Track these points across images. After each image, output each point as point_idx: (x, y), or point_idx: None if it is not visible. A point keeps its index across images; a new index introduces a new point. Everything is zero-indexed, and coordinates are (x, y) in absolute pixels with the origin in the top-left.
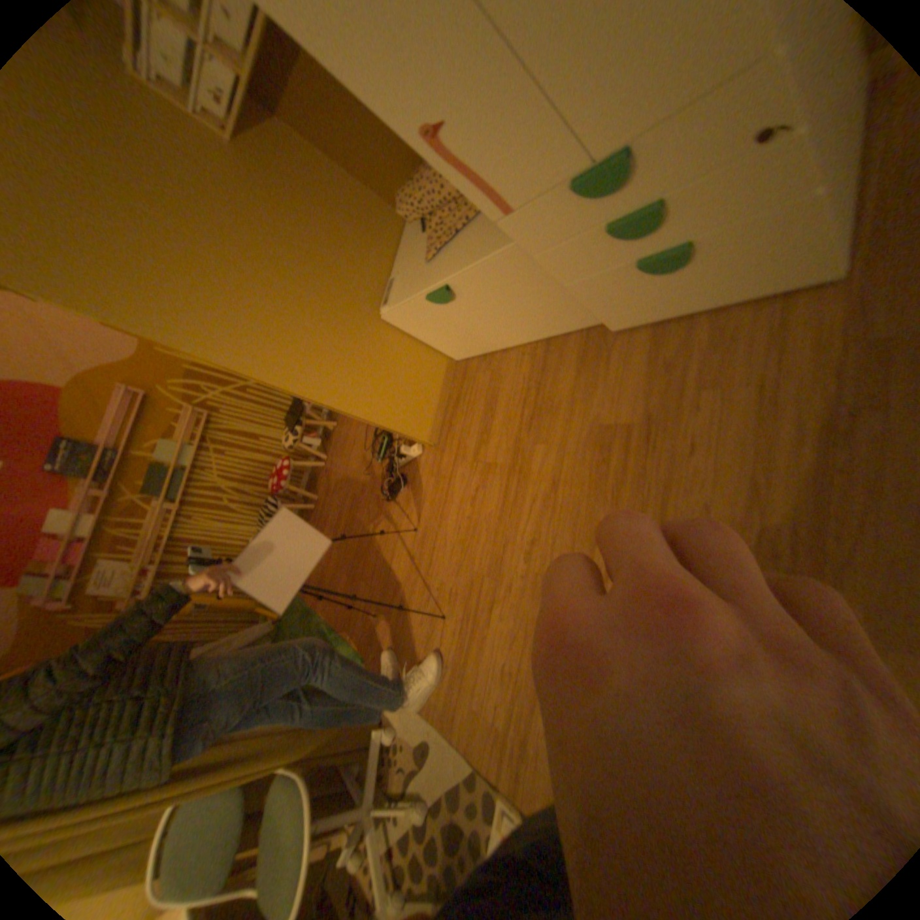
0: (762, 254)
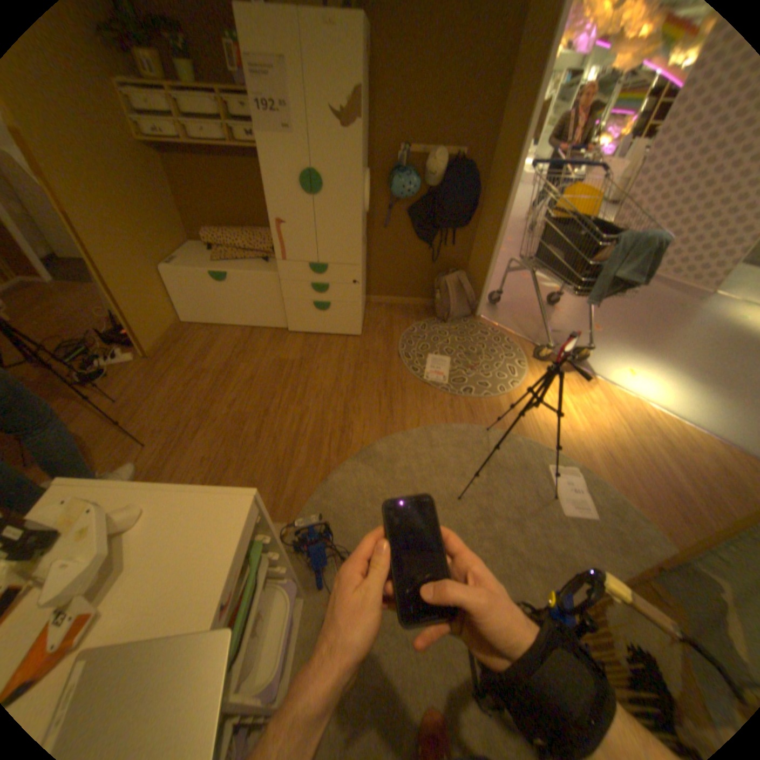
0: (344, 318)
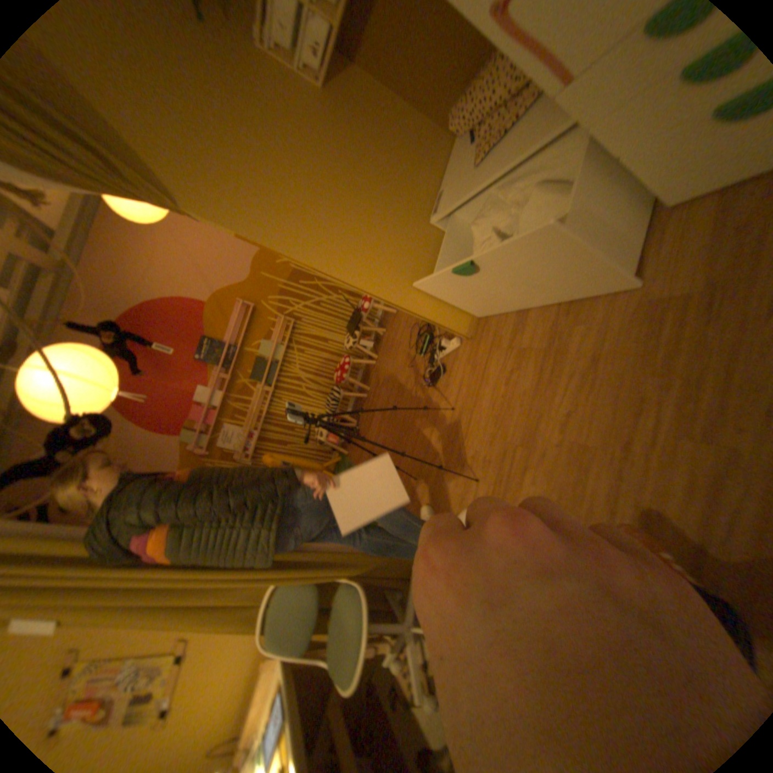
0: None
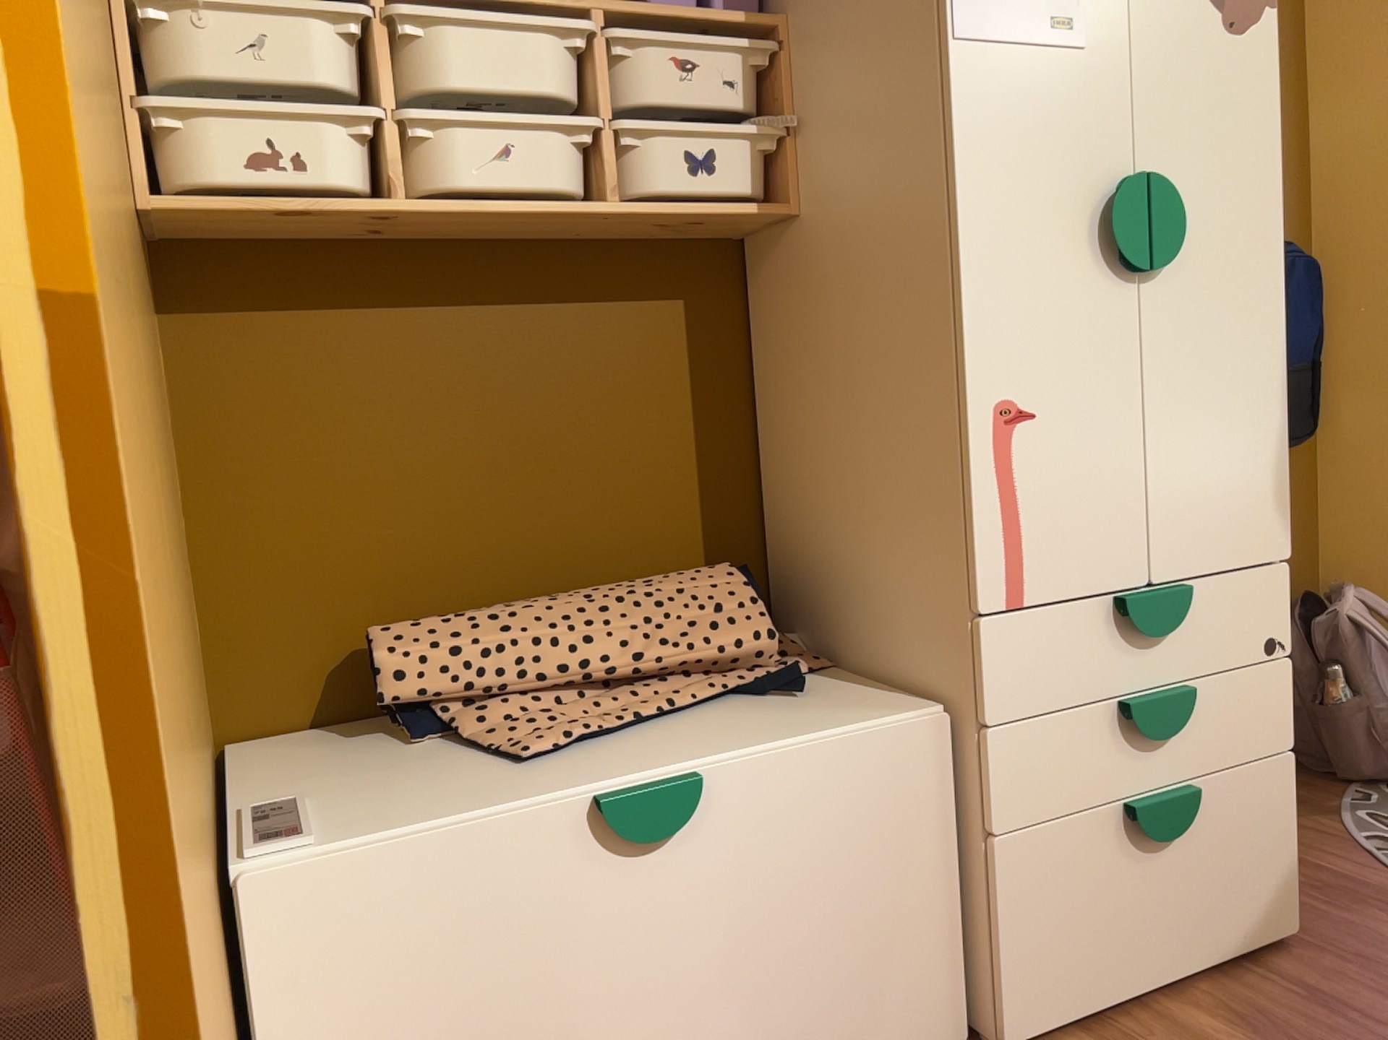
0: (1244, 848)
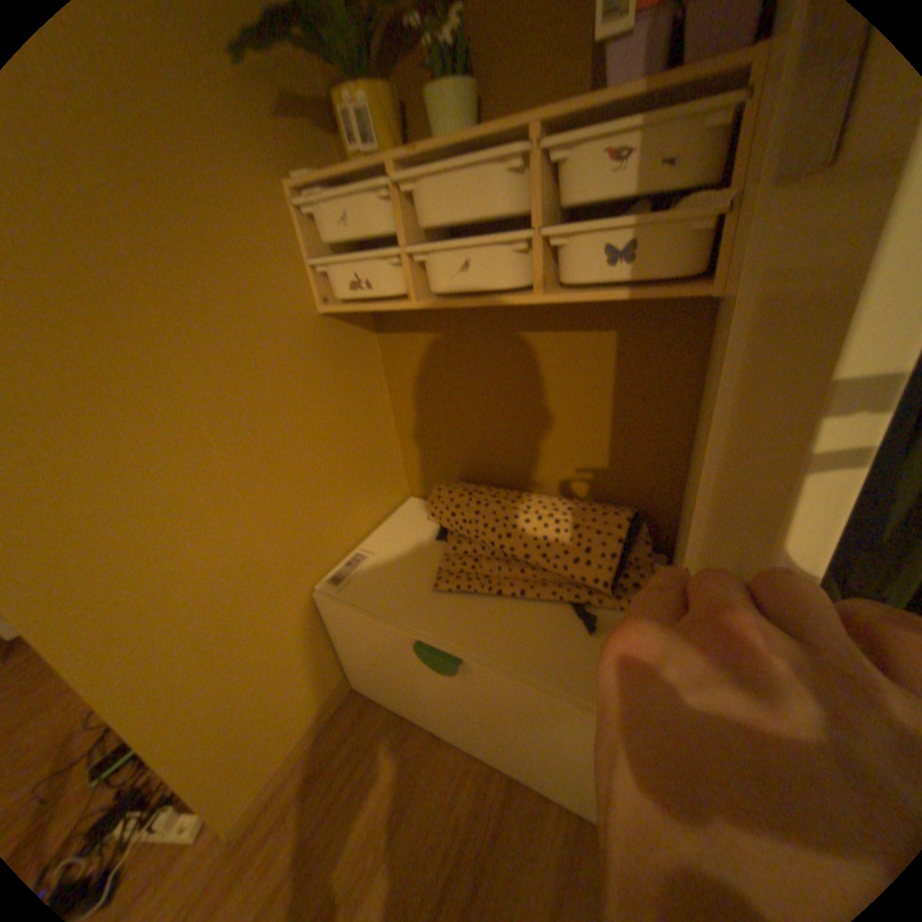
0: None
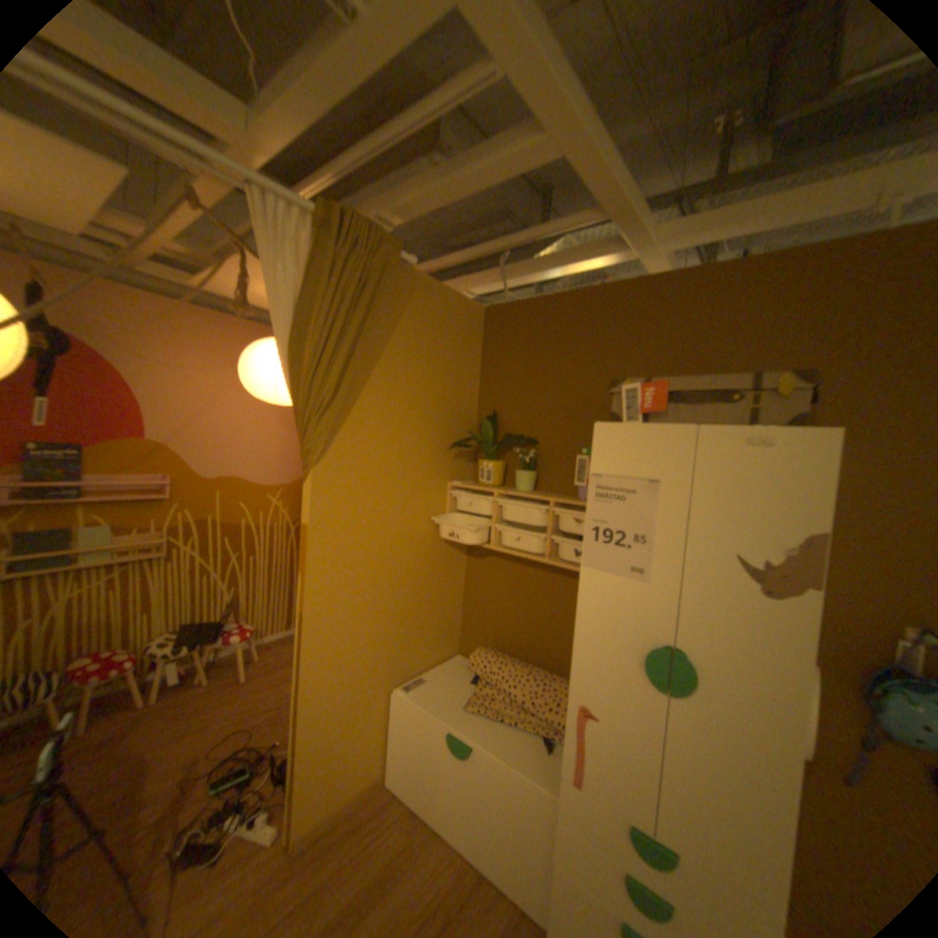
0: None
